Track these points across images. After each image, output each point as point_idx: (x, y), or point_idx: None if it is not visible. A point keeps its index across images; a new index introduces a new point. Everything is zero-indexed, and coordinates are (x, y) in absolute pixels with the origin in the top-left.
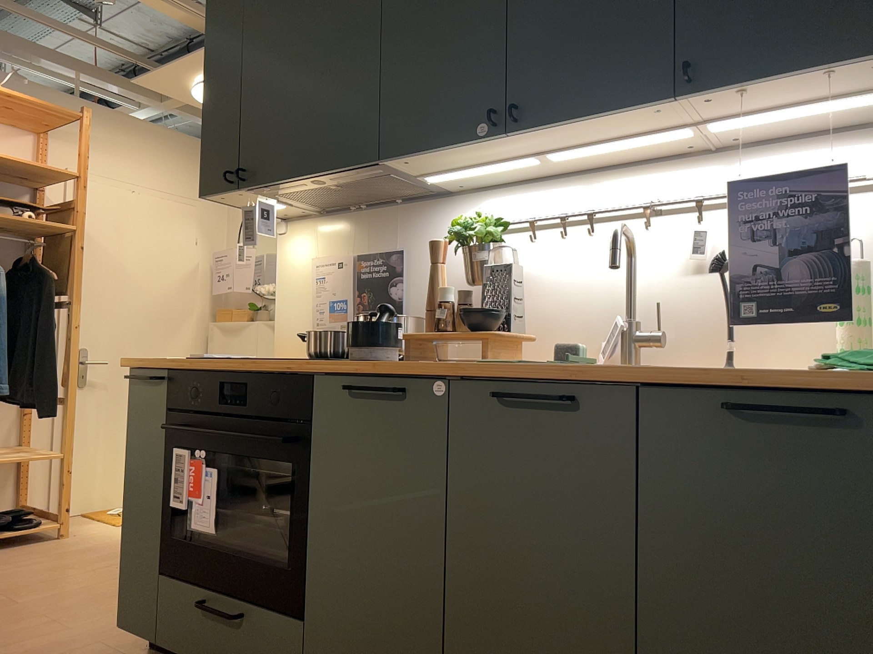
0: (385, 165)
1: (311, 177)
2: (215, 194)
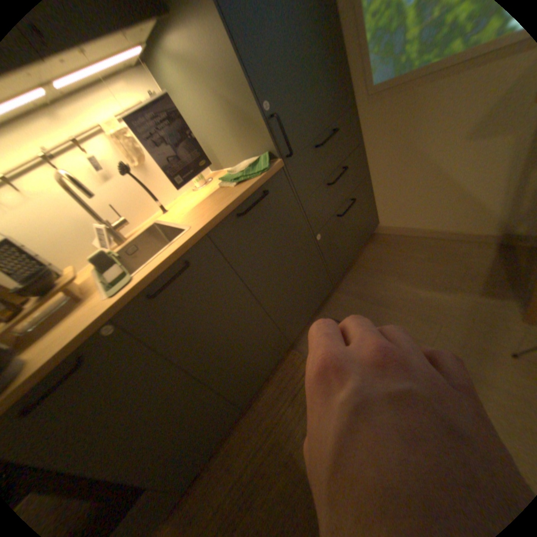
0: None
1: None
2: None
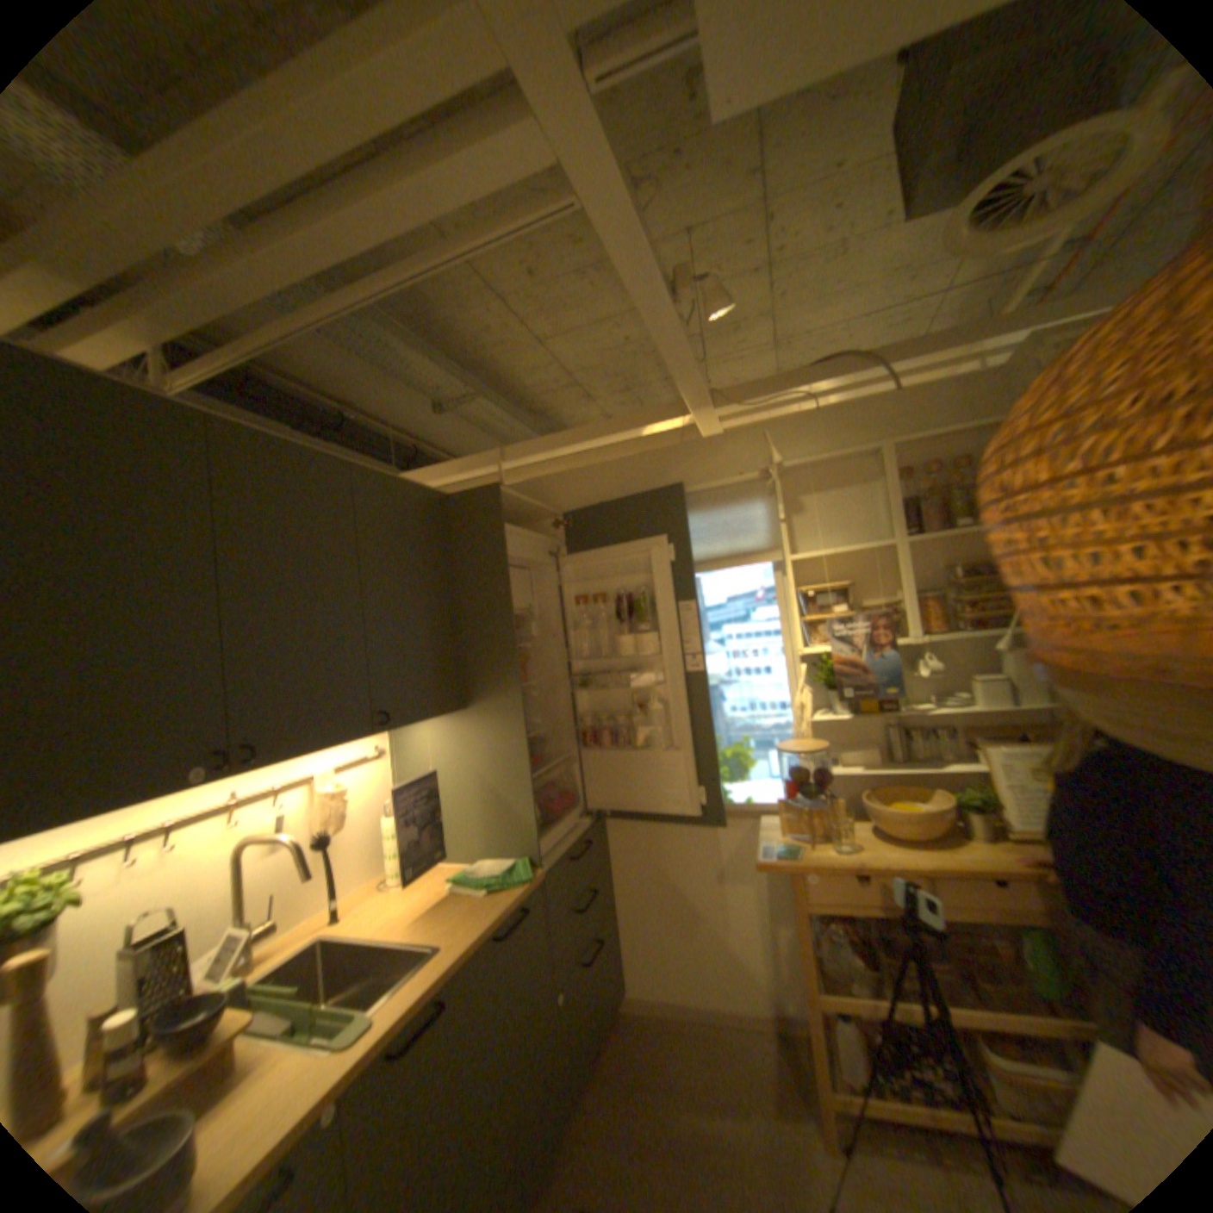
0: None
1: None
2: None
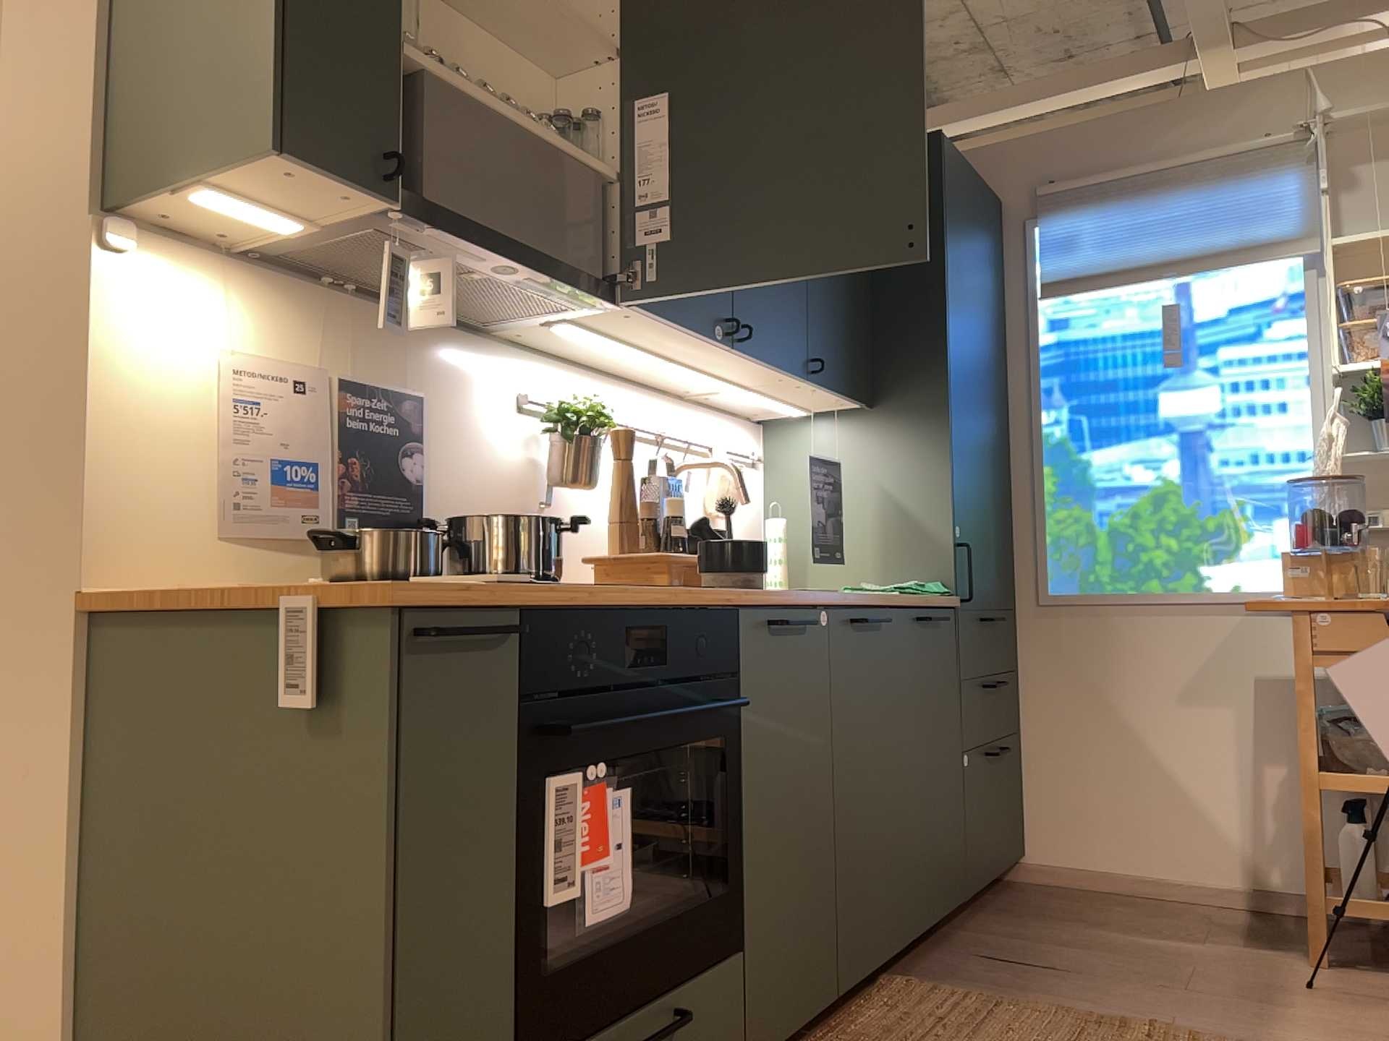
0: (605, 302)
1: (529, 264)
2: (312, 165)
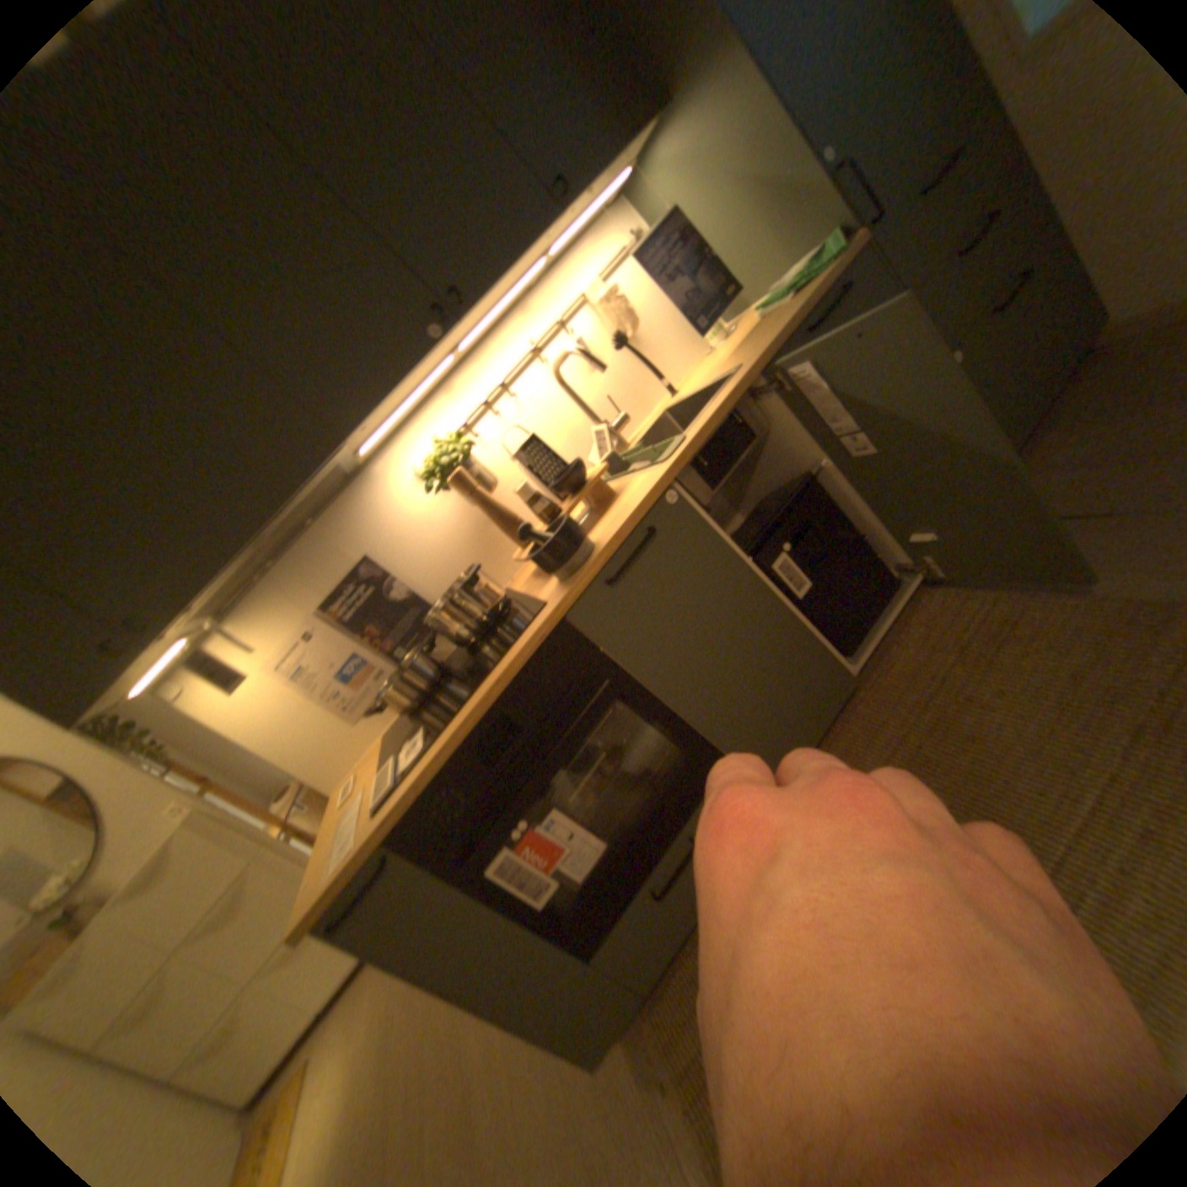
0: (338, 447)
1: (255, 533)
2: (91, 696)
